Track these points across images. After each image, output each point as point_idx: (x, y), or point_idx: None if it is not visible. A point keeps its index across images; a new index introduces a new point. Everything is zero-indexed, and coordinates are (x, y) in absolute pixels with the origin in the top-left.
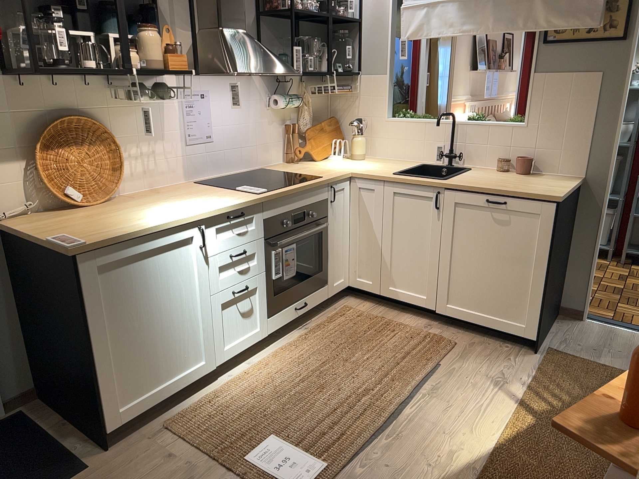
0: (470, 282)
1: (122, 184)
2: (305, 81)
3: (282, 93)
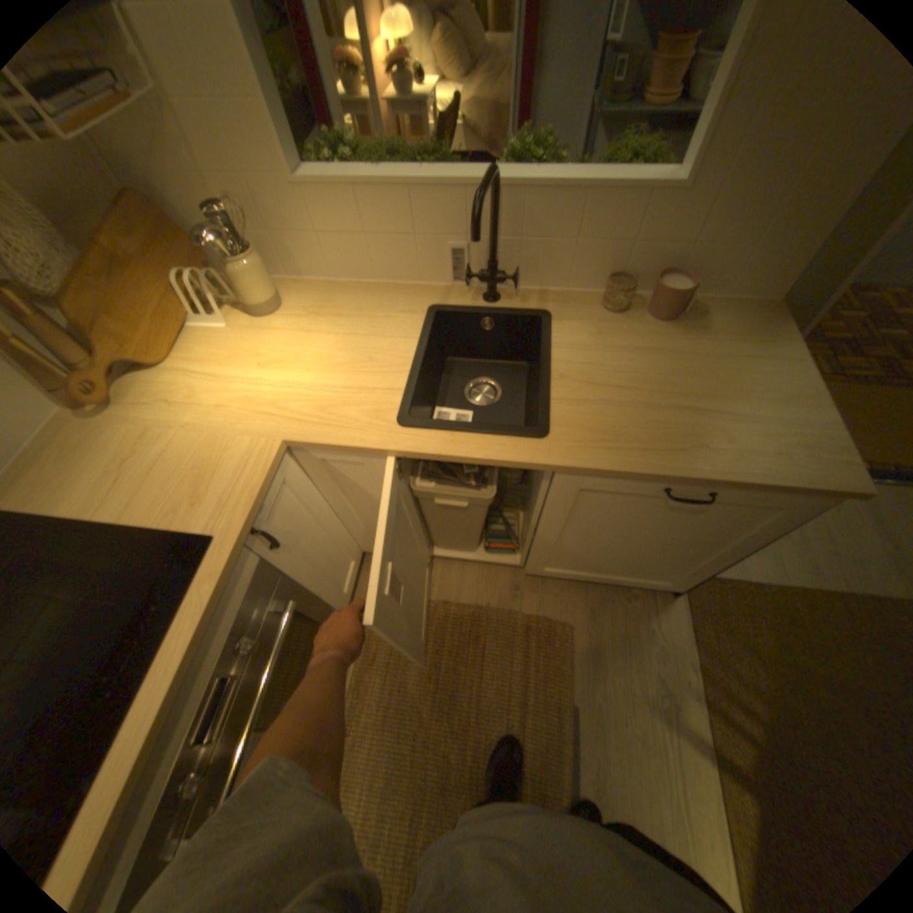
0: (585, 557)
1: None
2: None
3: None
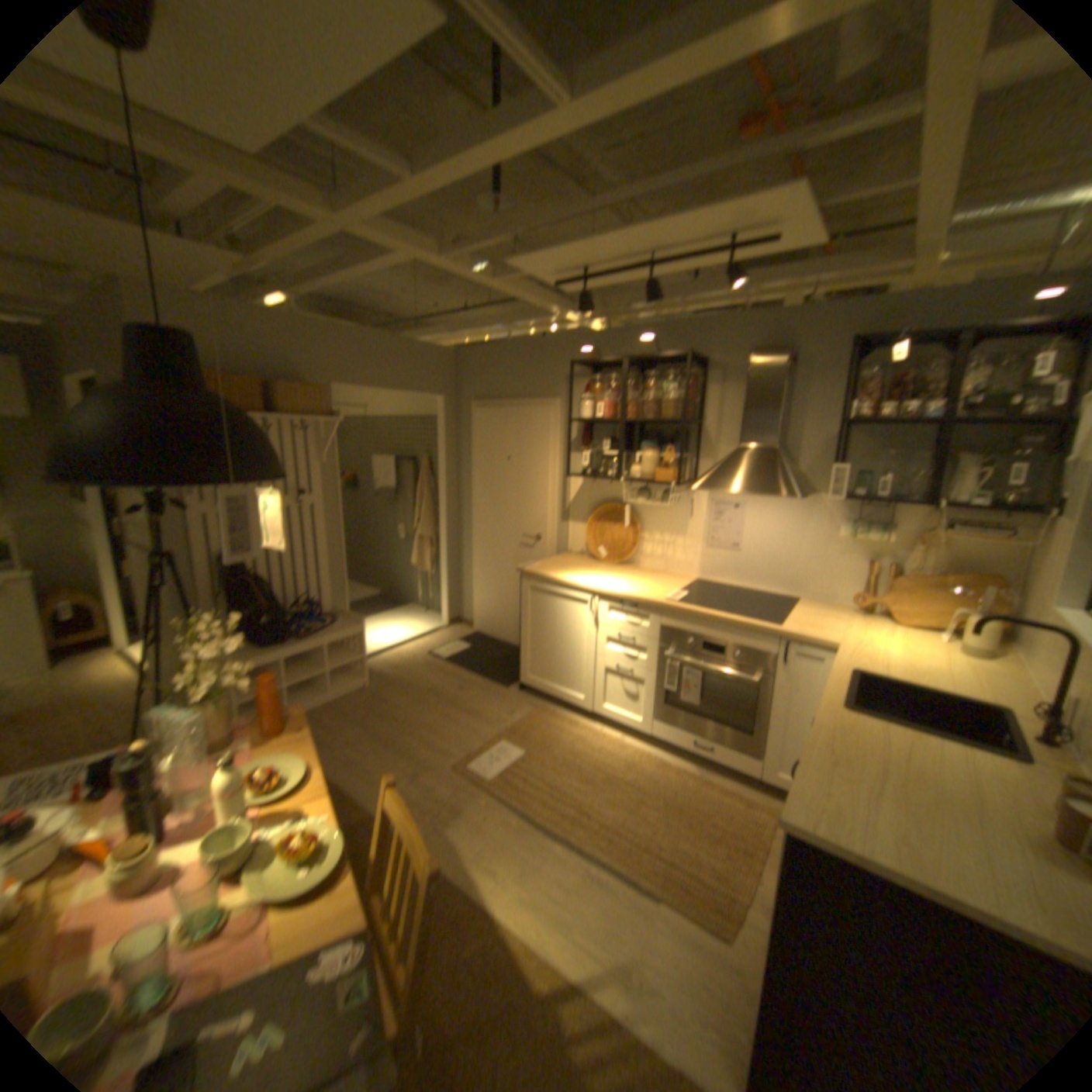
0: None
1: (641, 559)
2: (950, 511)
3: (879, 521)
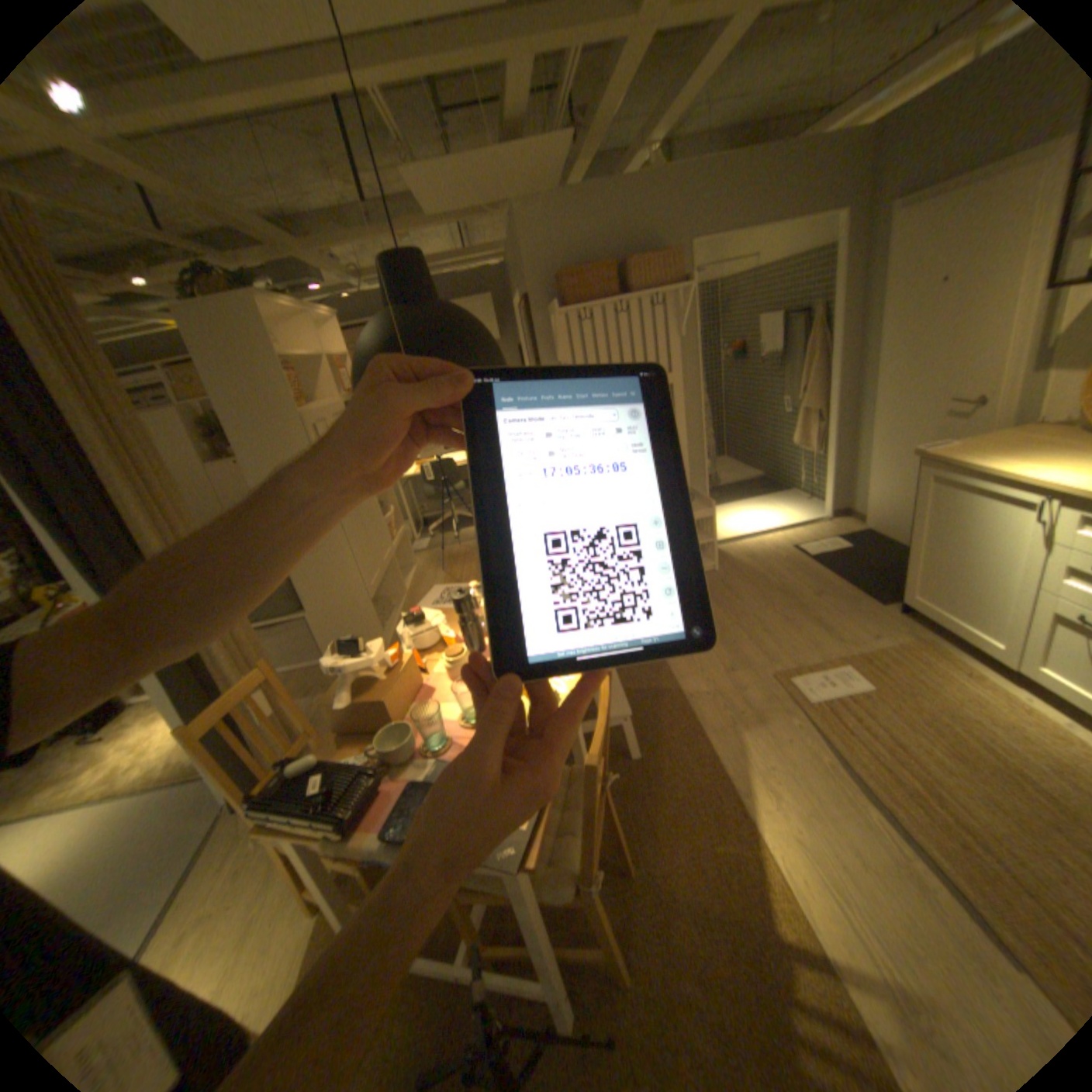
0: None
1: None
2: None
3: None
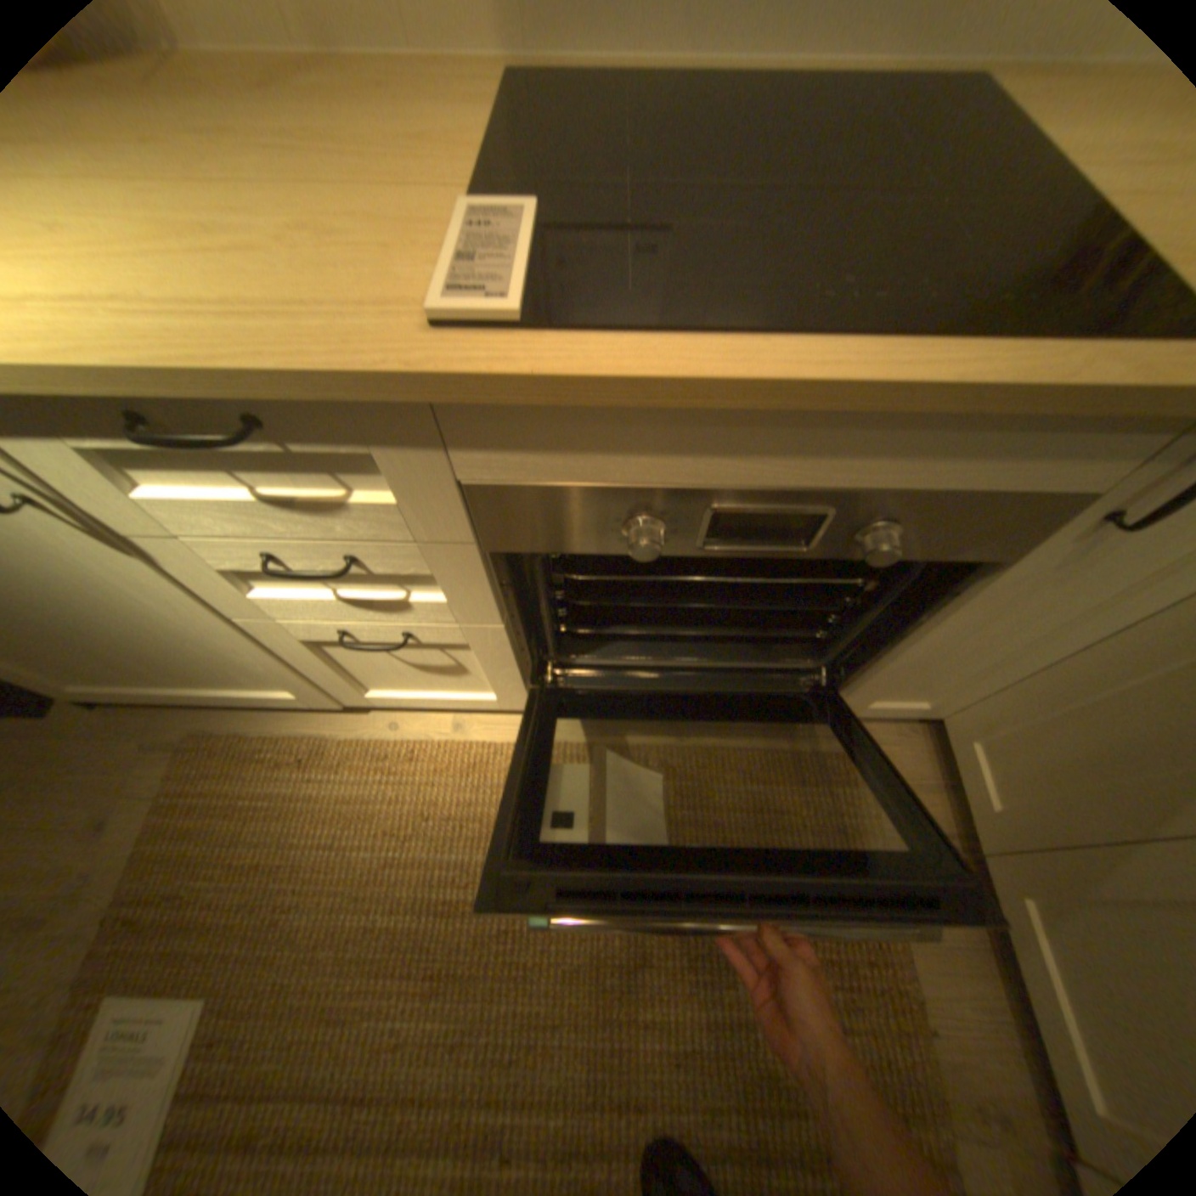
0: None
1: None
2: None
3: None
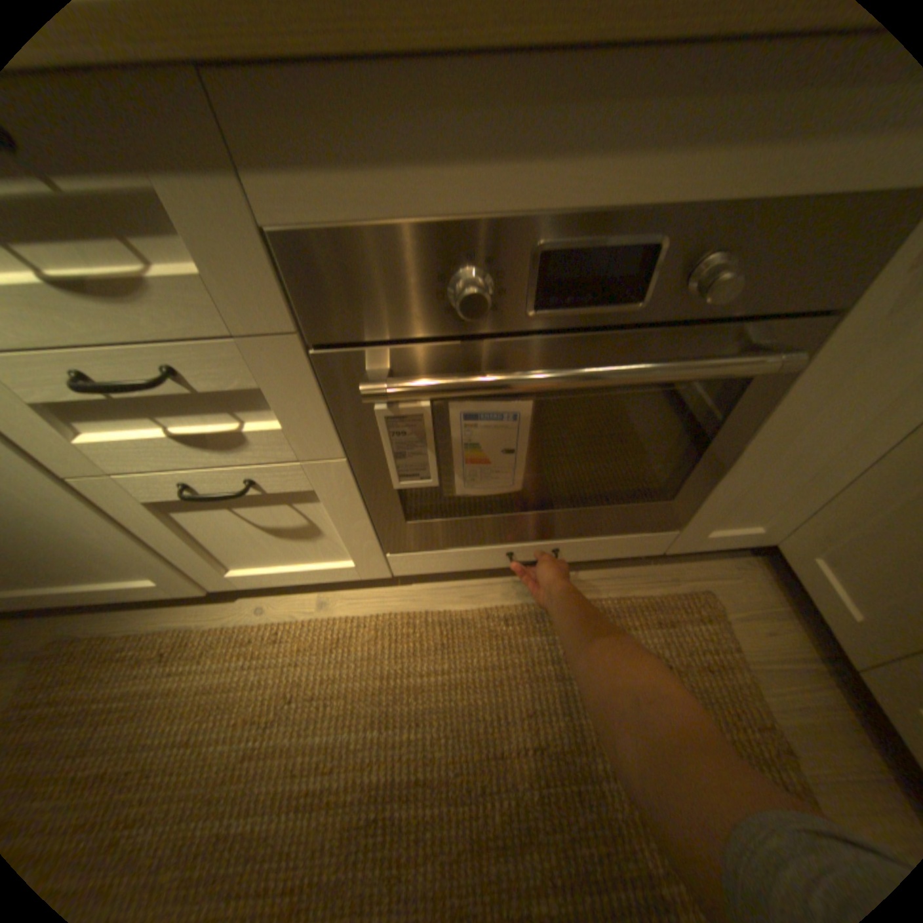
0: None
1: None
2: None
3: None
